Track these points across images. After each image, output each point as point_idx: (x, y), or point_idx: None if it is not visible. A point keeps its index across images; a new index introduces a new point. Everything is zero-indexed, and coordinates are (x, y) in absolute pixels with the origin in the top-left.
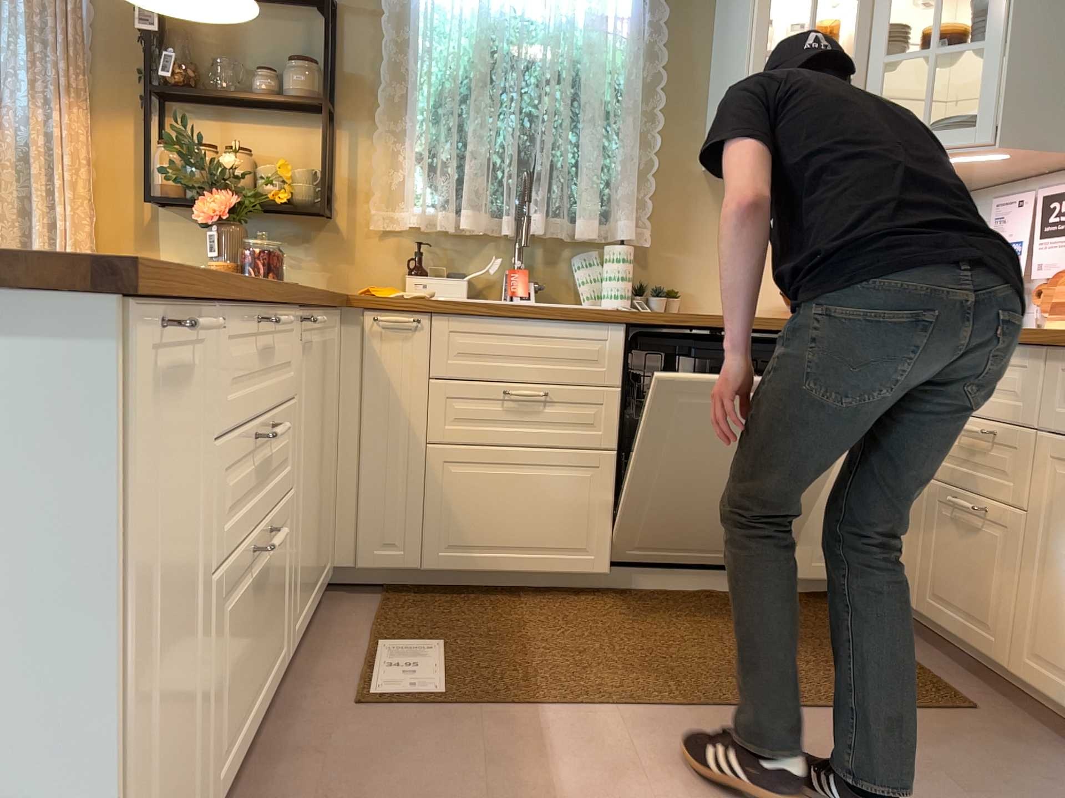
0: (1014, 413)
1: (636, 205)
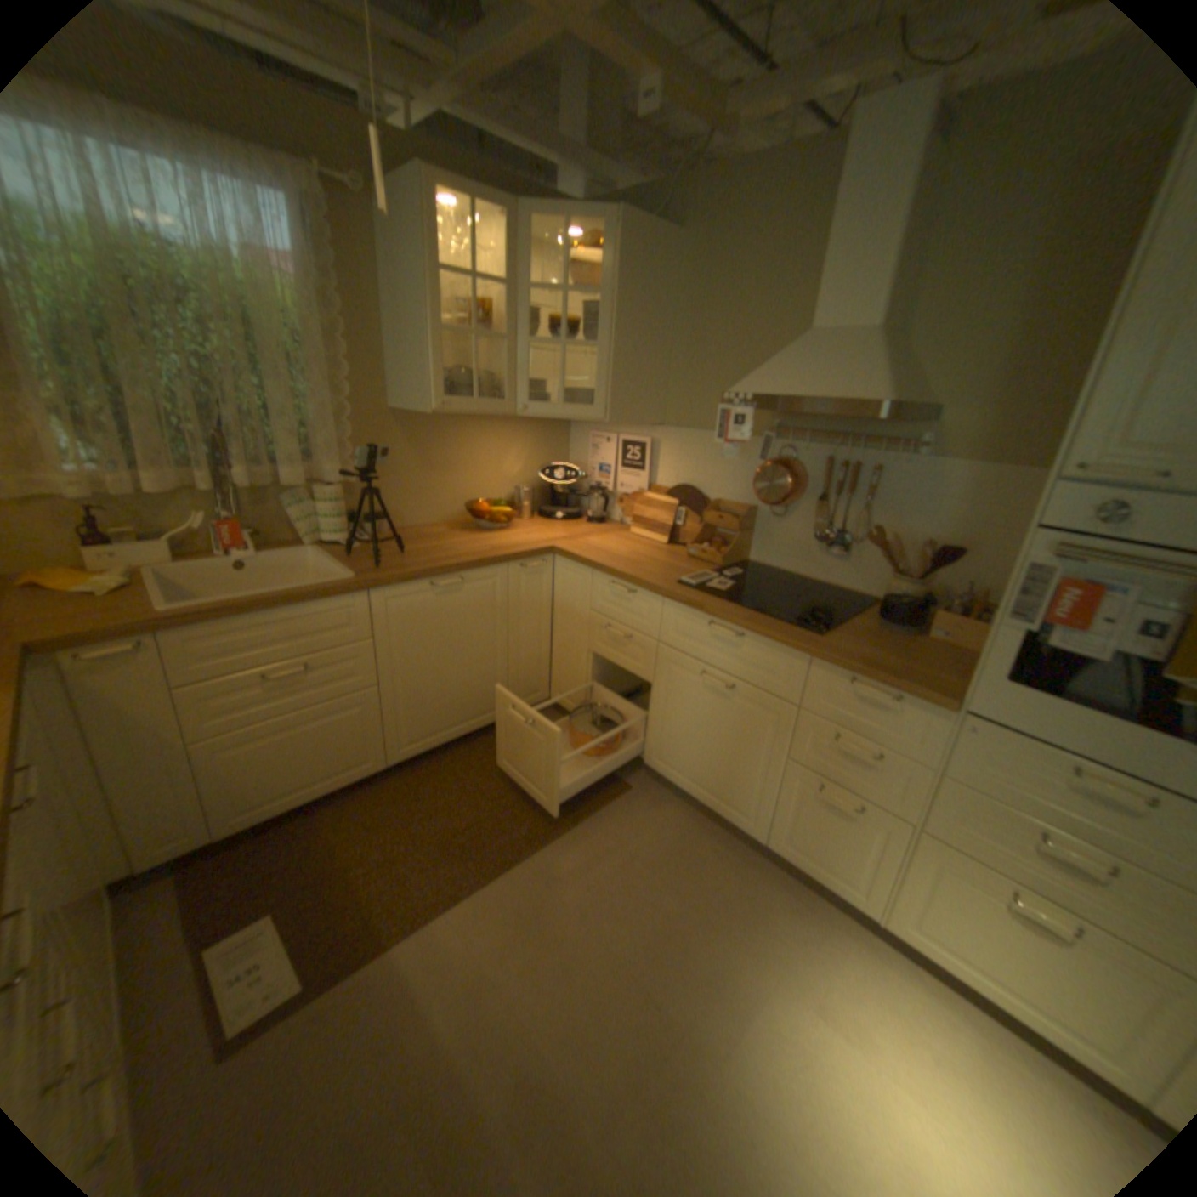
0: (641, 626)
1: (332, 446)
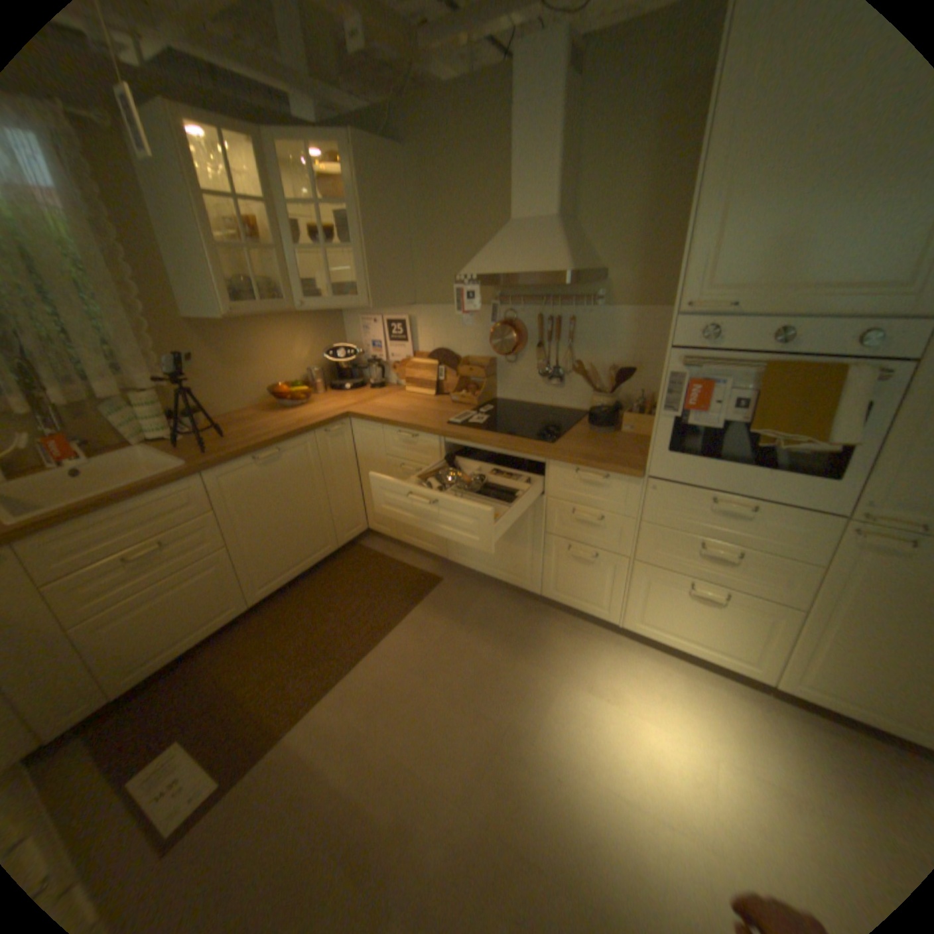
0: (427, 461)
1: (137, 358)
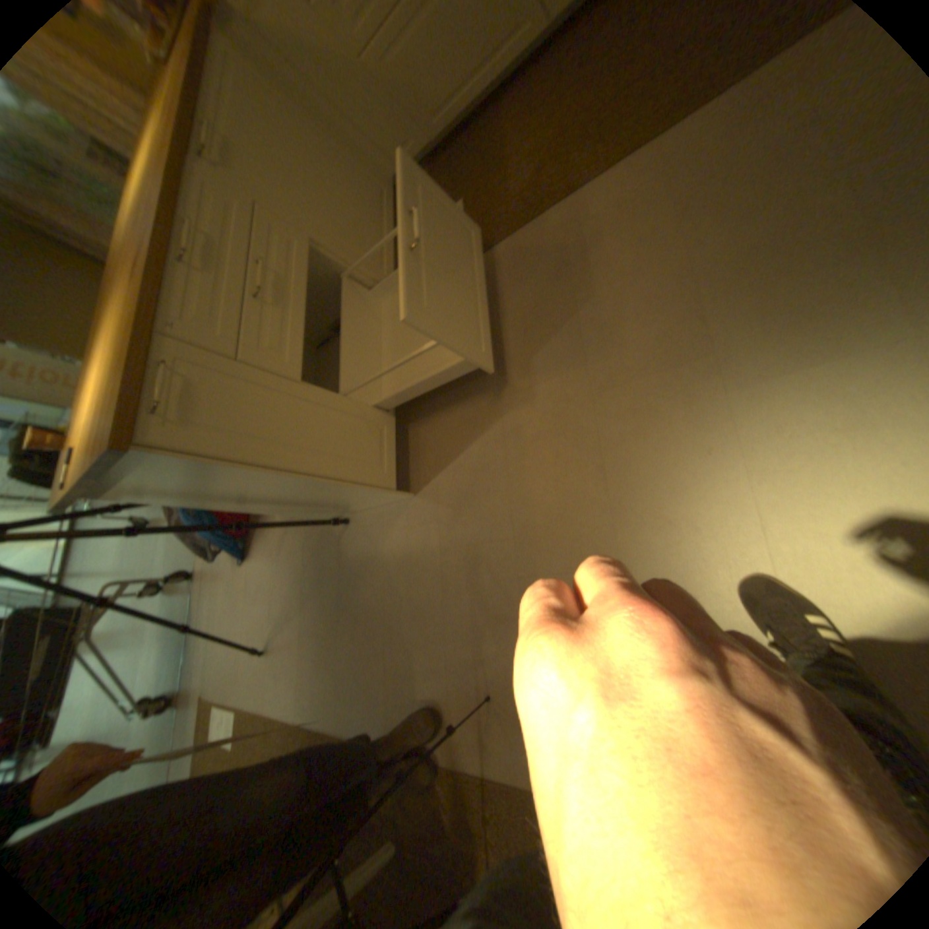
0: None
1: None
